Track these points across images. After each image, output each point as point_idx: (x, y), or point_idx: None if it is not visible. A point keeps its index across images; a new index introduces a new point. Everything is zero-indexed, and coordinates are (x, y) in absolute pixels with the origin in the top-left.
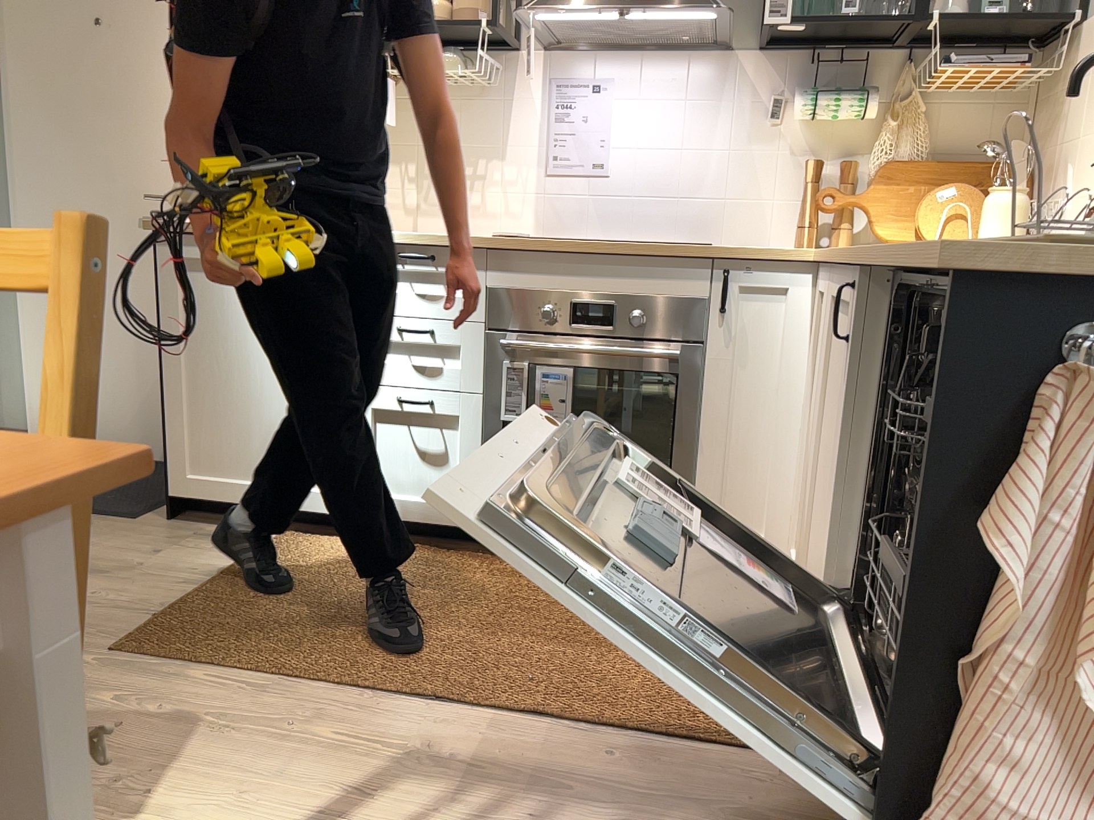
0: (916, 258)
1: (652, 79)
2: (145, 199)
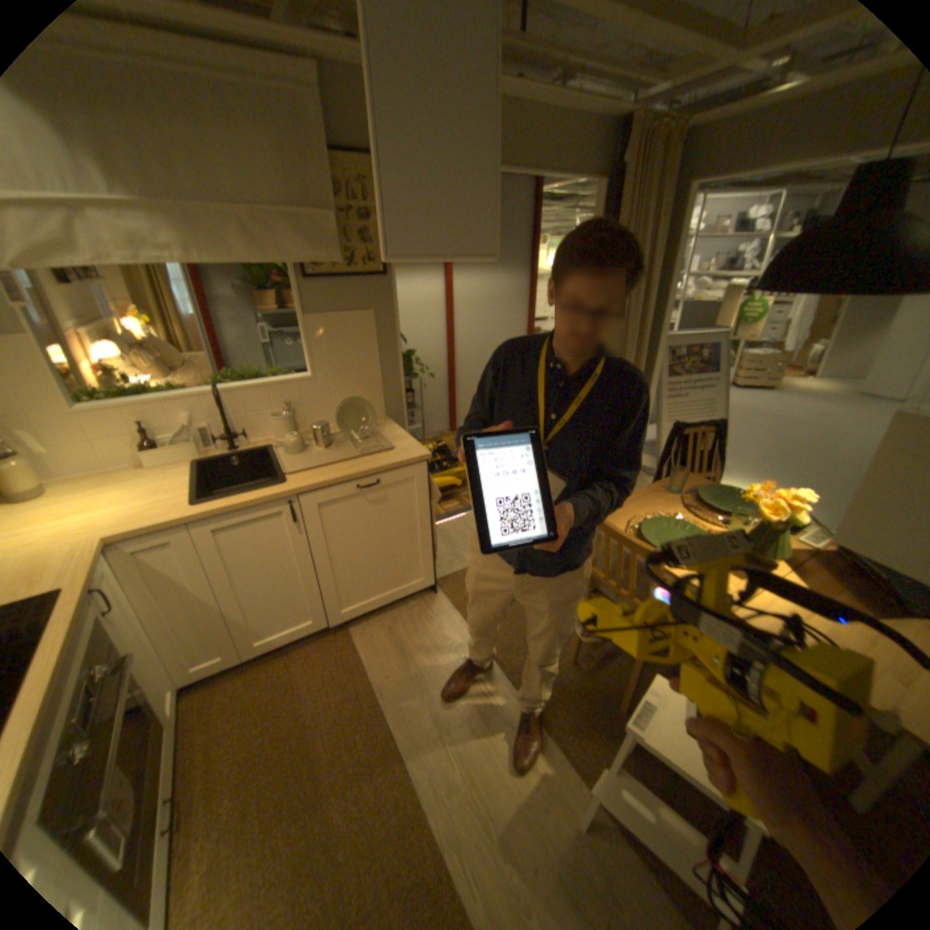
0: (386, 466)
1: None
2: None
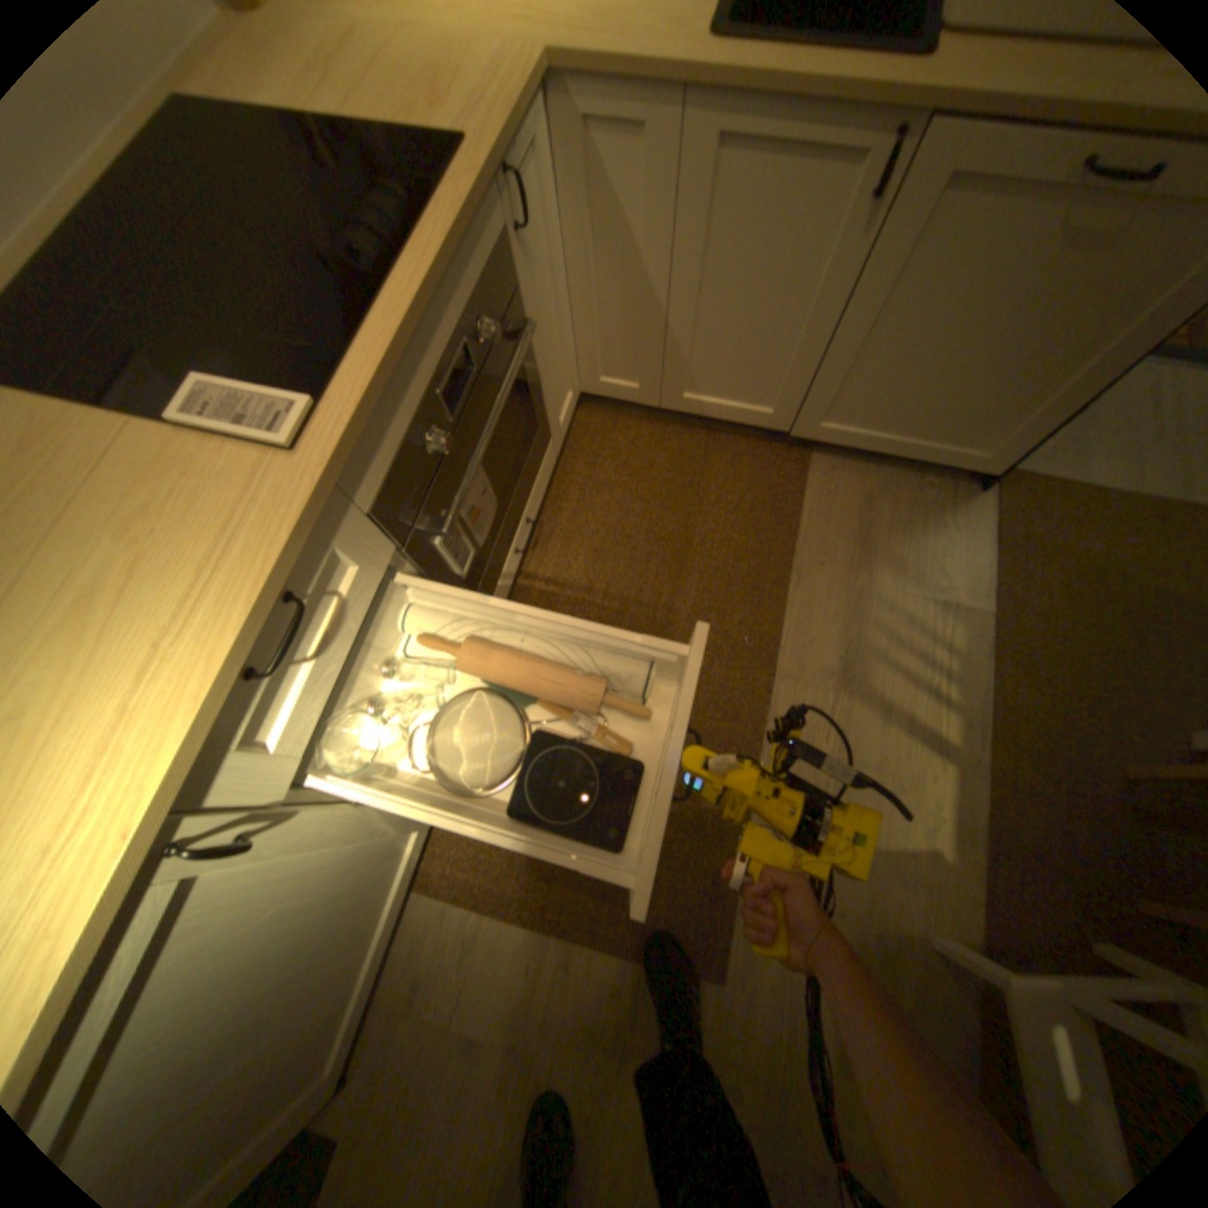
0: None
1: None
2: None
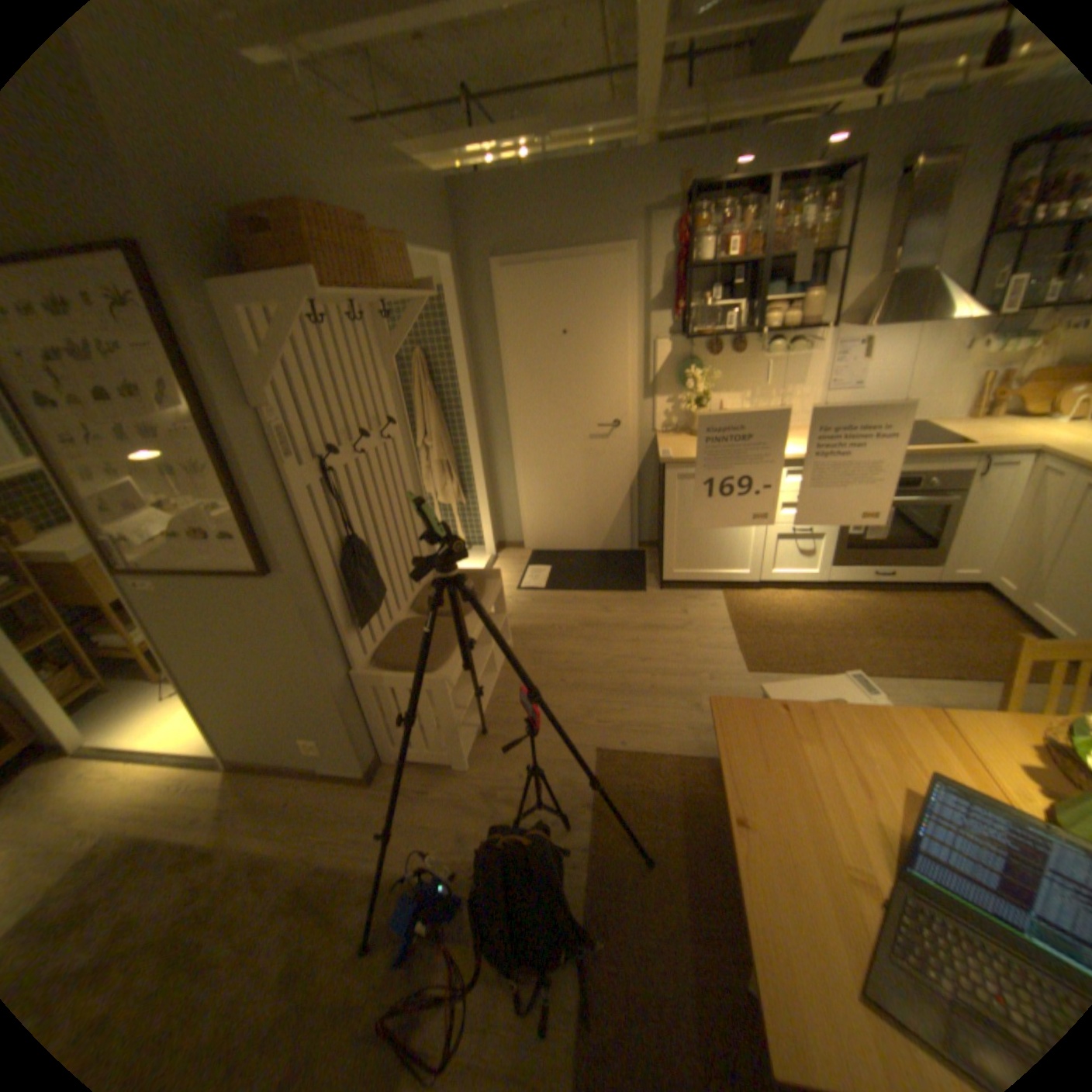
0: None
1: (899, 333)
2: (599, 427)
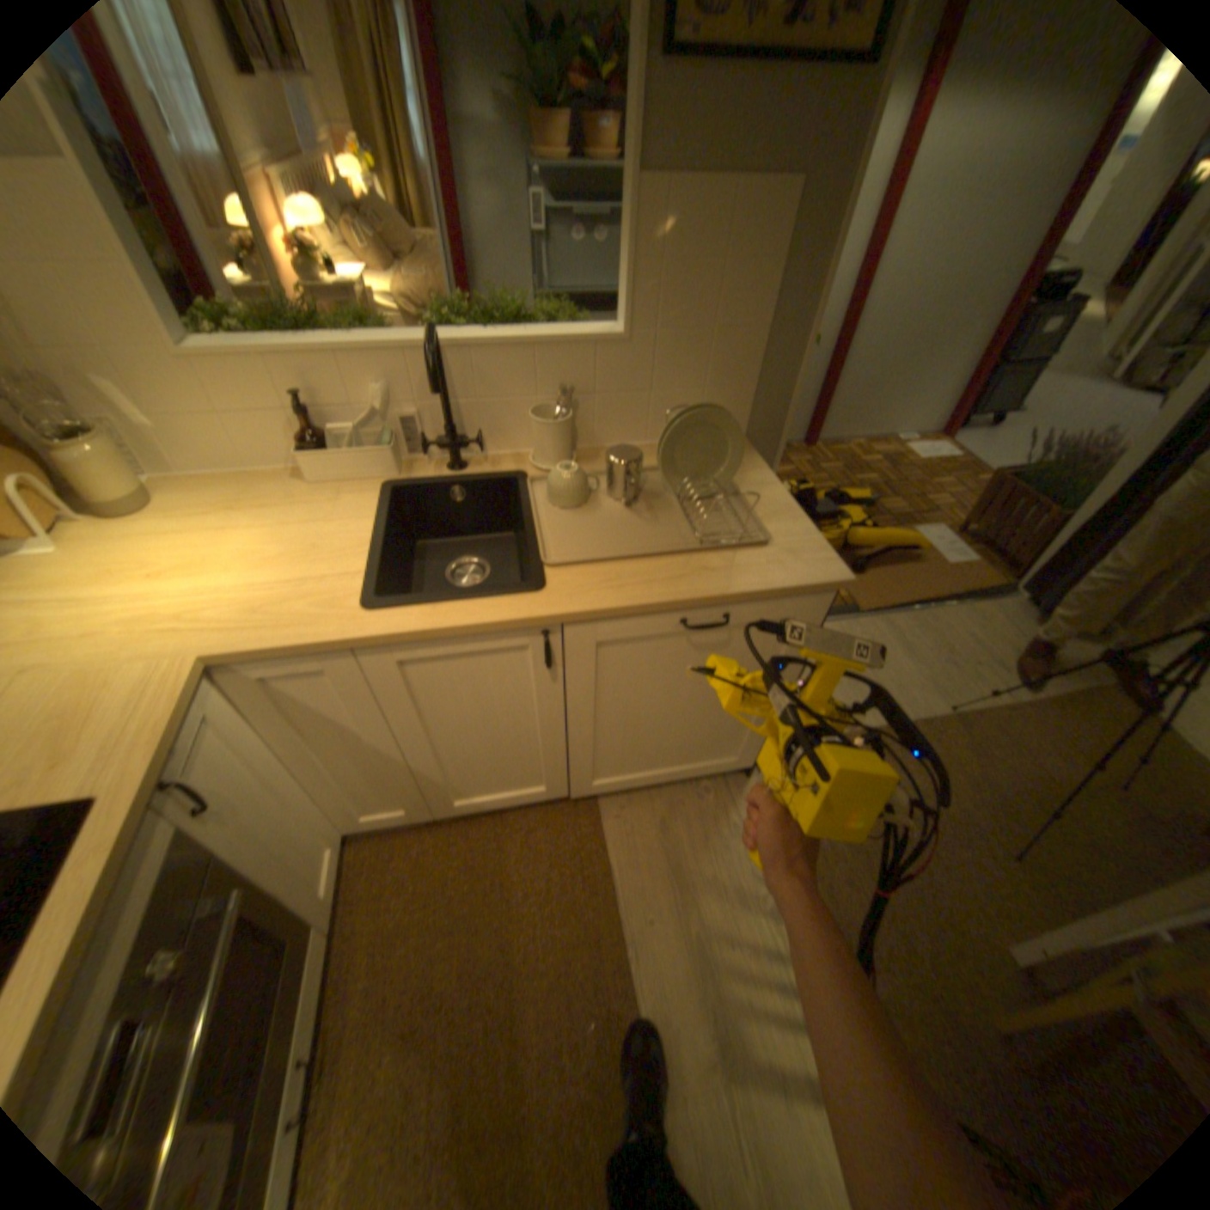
0: (756, 591)
1: None
2: None
